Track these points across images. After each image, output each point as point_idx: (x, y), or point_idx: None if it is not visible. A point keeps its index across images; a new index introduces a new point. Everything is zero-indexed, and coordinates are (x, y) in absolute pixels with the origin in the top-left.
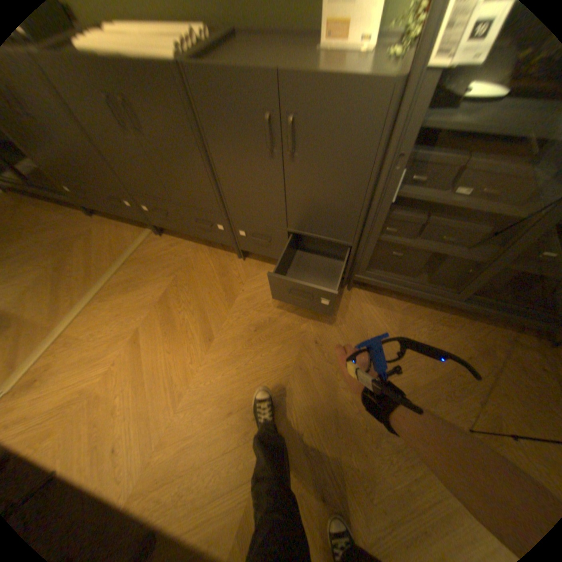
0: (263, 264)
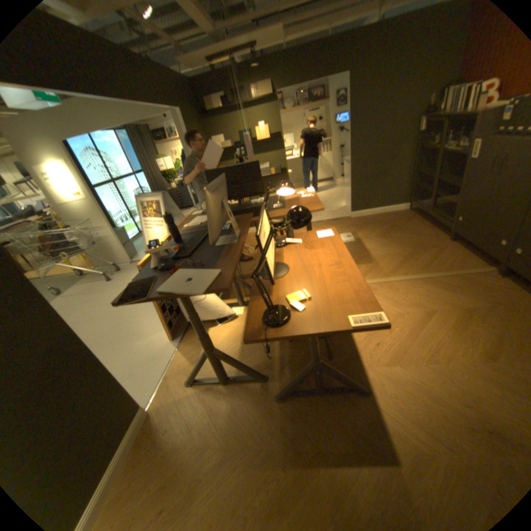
0: None
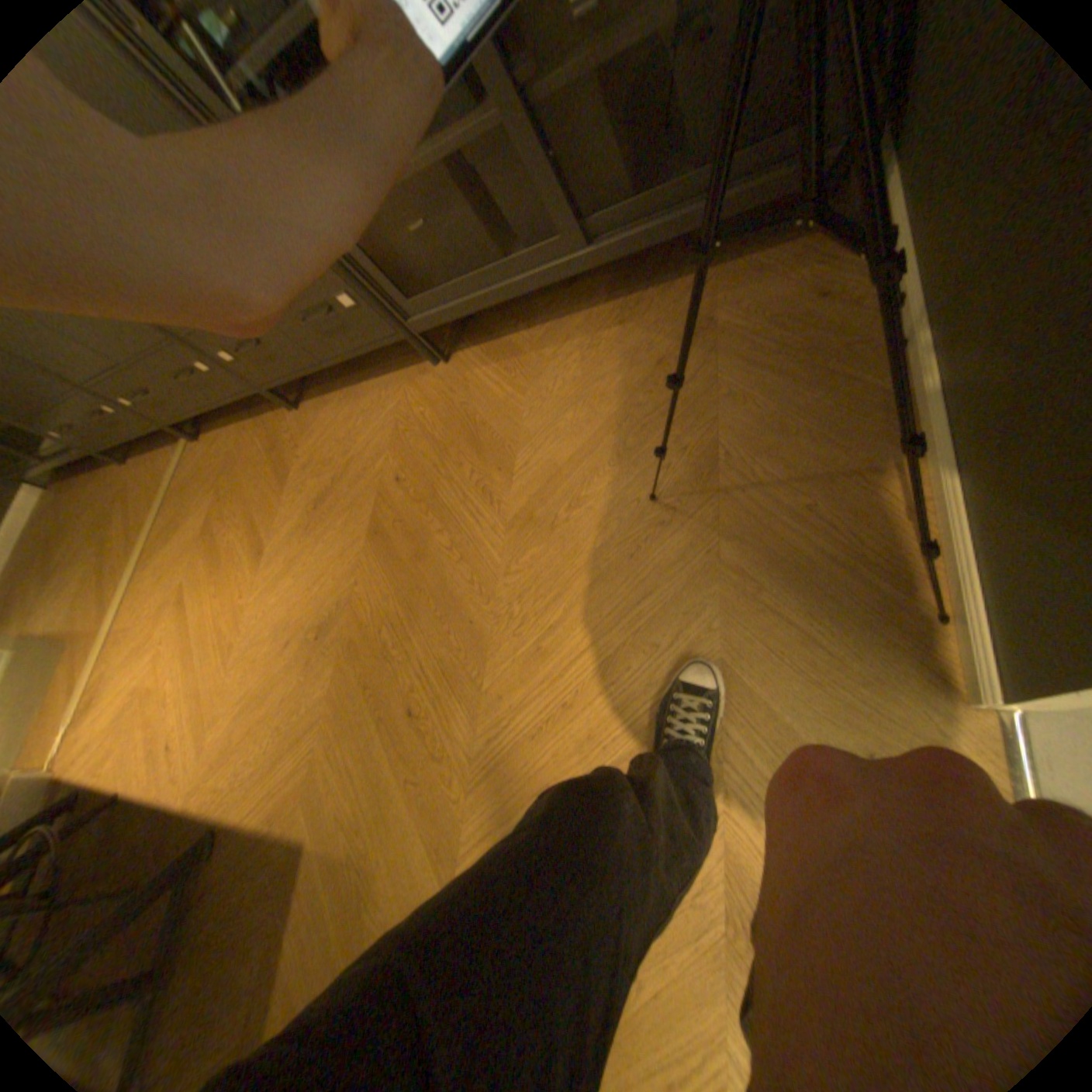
0: (325, 399)
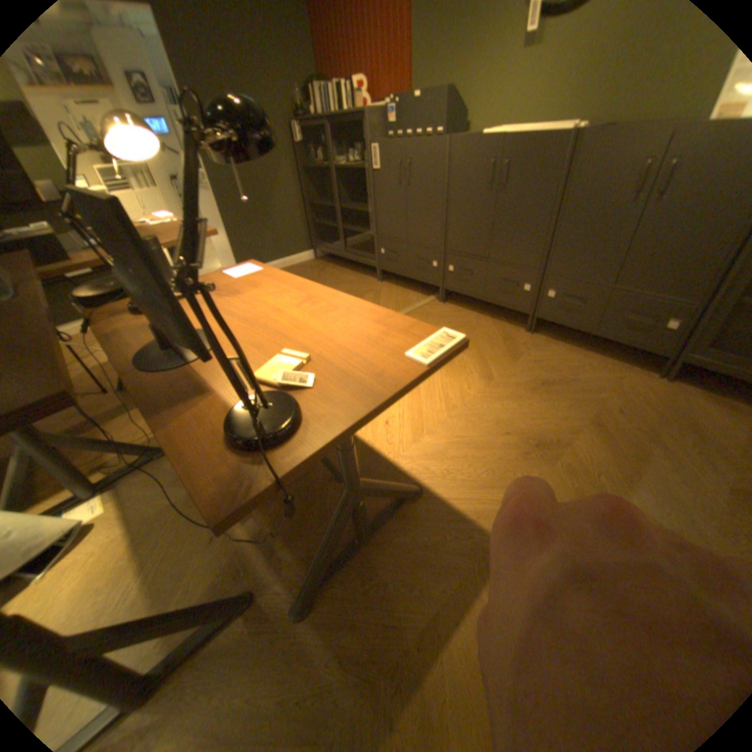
0: (555, 341)
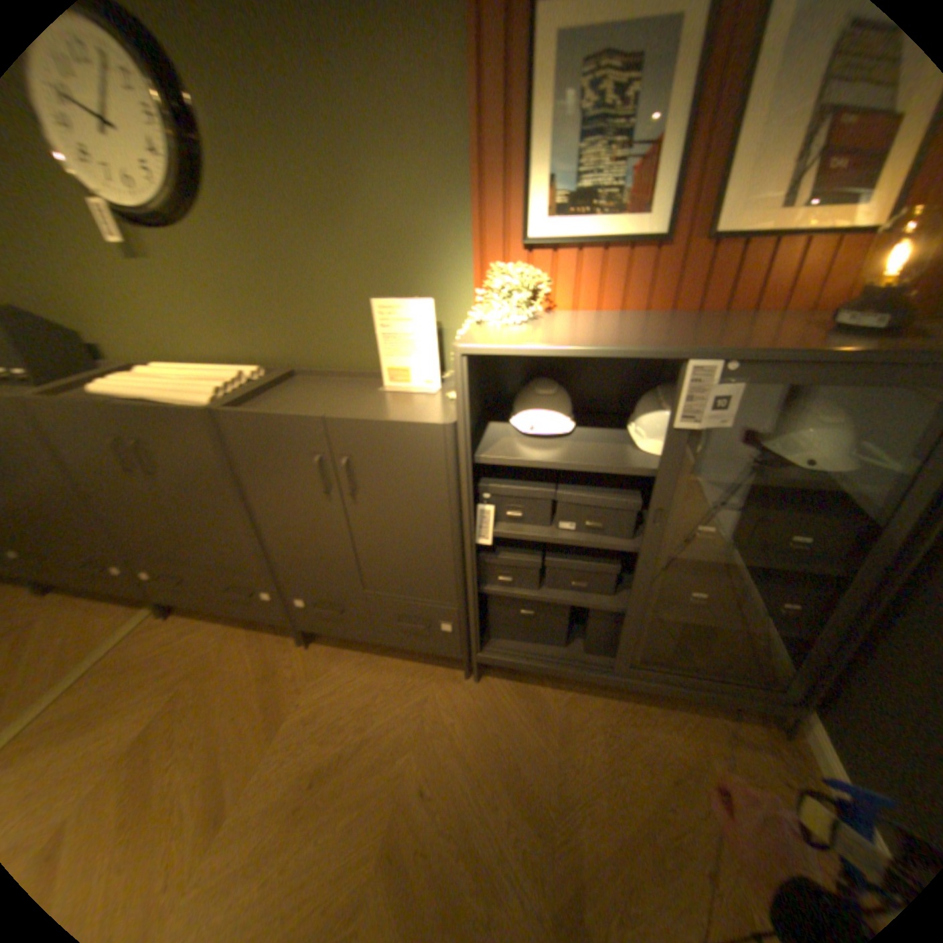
0: (336, 652)
